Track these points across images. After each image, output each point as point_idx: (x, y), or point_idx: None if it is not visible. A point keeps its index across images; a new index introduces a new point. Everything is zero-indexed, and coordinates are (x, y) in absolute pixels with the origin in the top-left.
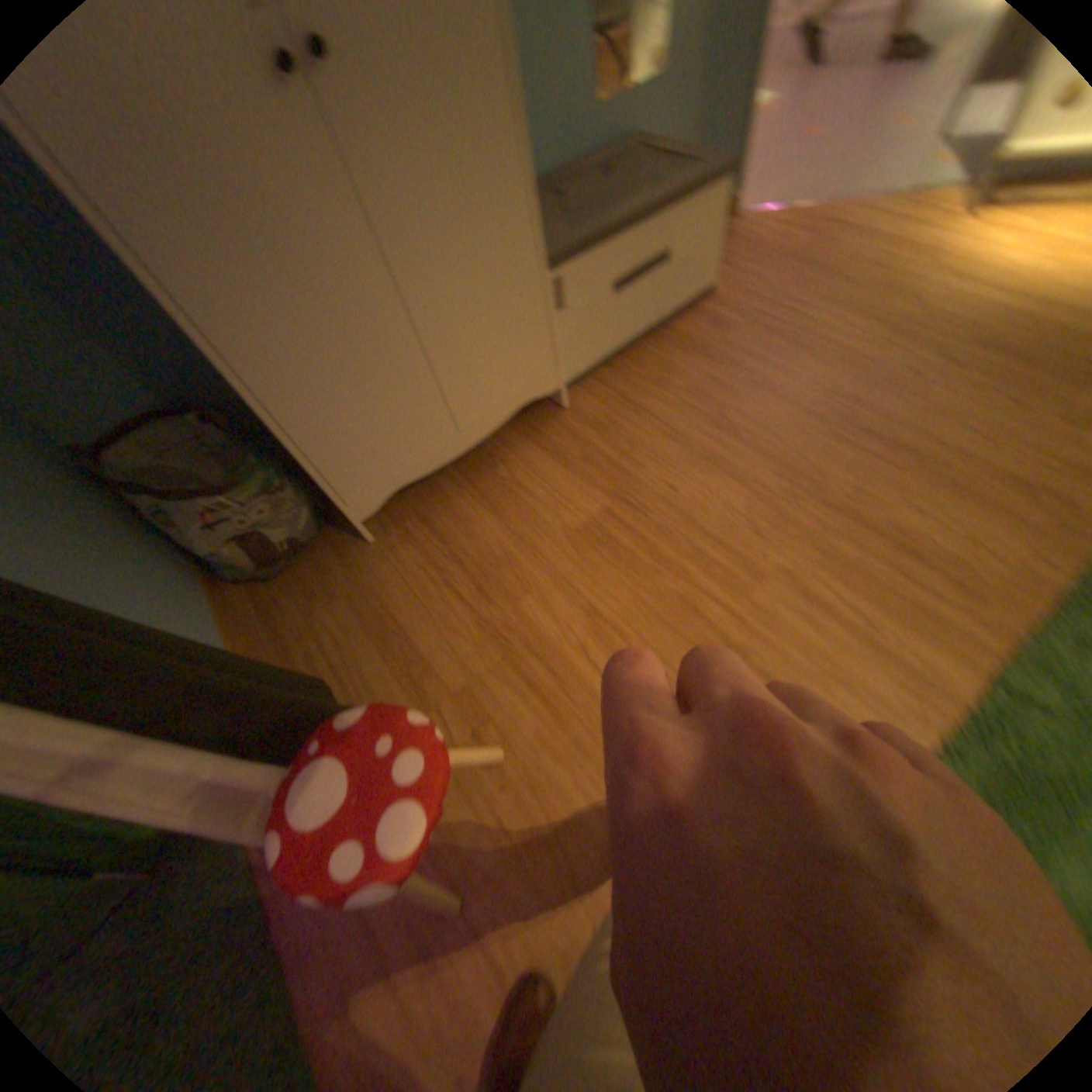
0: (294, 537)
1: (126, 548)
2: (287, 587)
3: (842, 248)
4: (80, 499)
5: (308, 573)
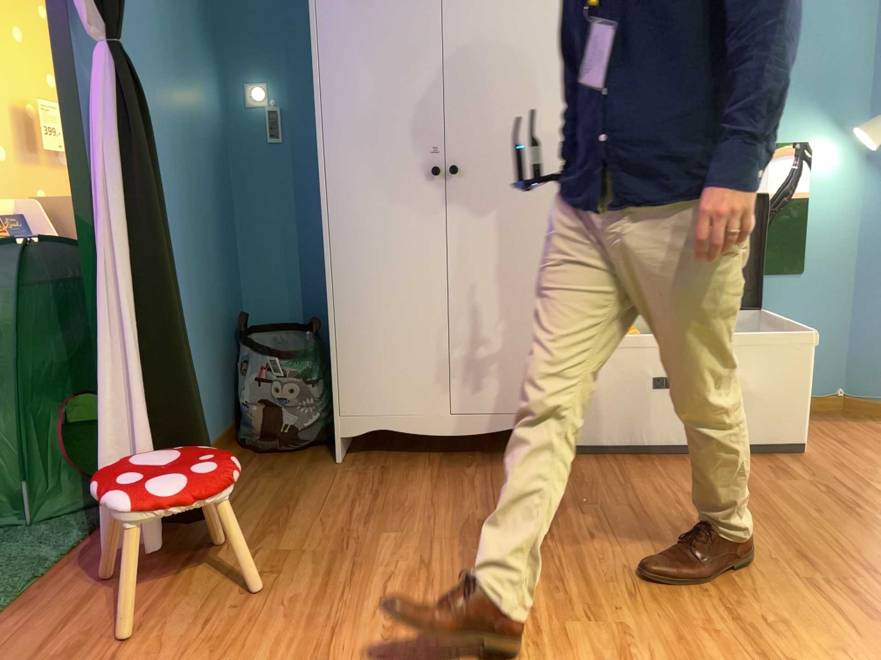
0: (294, 430)
1: (213, 367)
2: (261, 460)
3: None
4: (222, 334)
5: (280, 460)
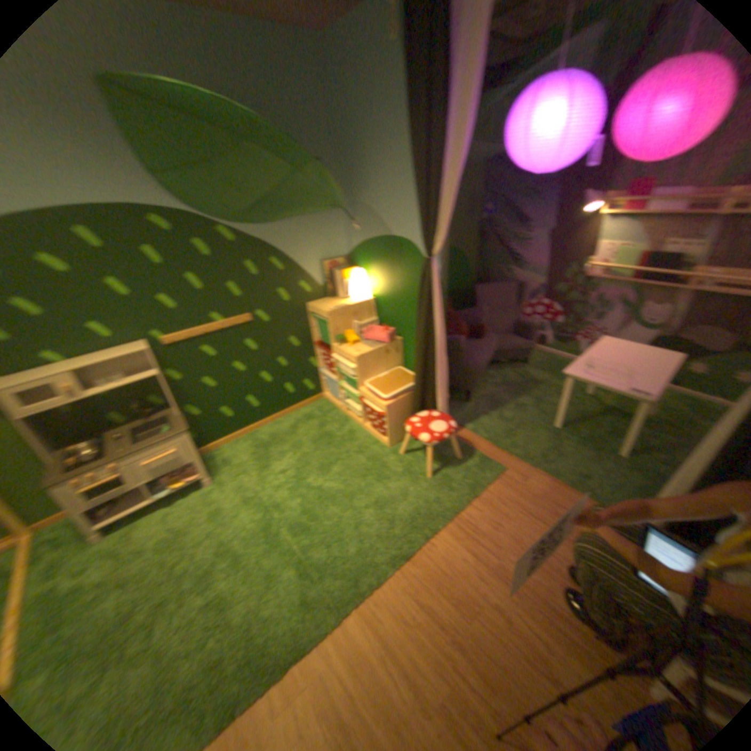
0: None
1: None
2: None
3: None
4: None
5: None
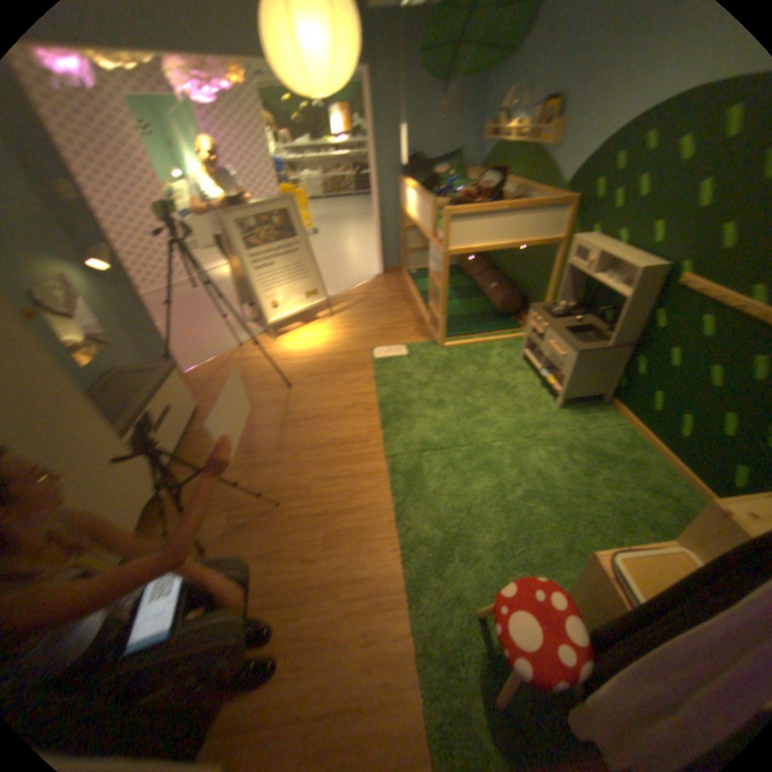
0: None
1: None
2: None
3: (240, 370)
4: None
5: None
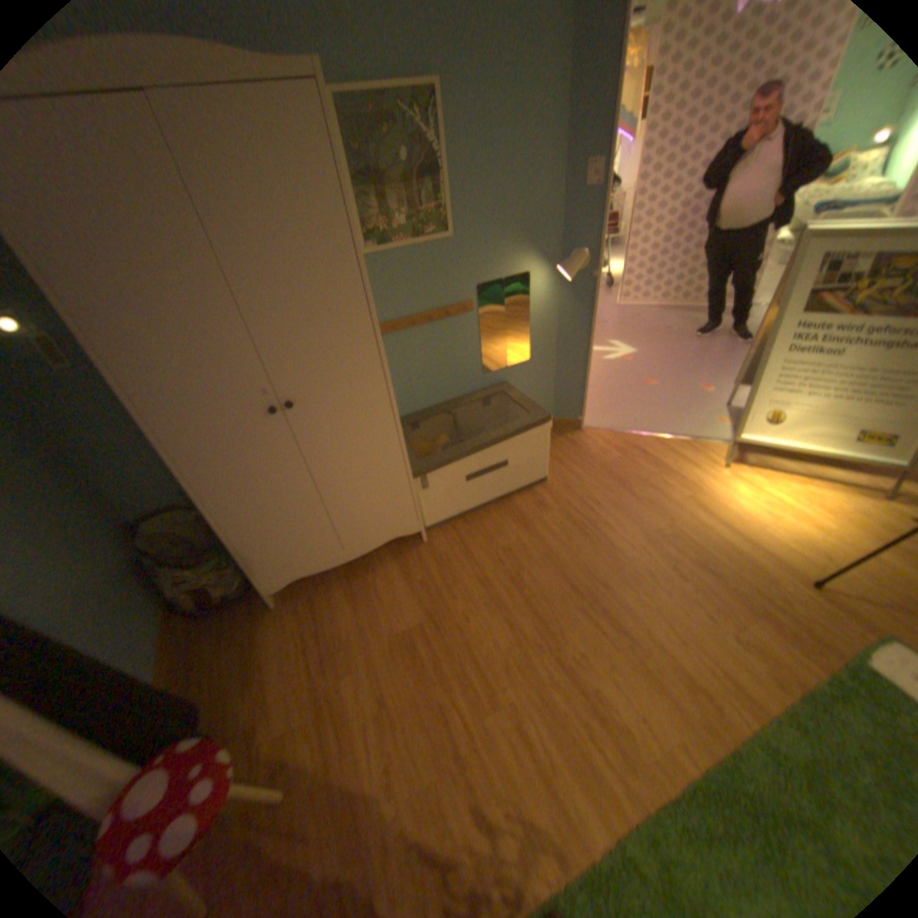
0: (227, 598)
1: (127, 590)
2: (211, 630)
3: (638, 473)
4: (117, 557)
5: (227, 623)
